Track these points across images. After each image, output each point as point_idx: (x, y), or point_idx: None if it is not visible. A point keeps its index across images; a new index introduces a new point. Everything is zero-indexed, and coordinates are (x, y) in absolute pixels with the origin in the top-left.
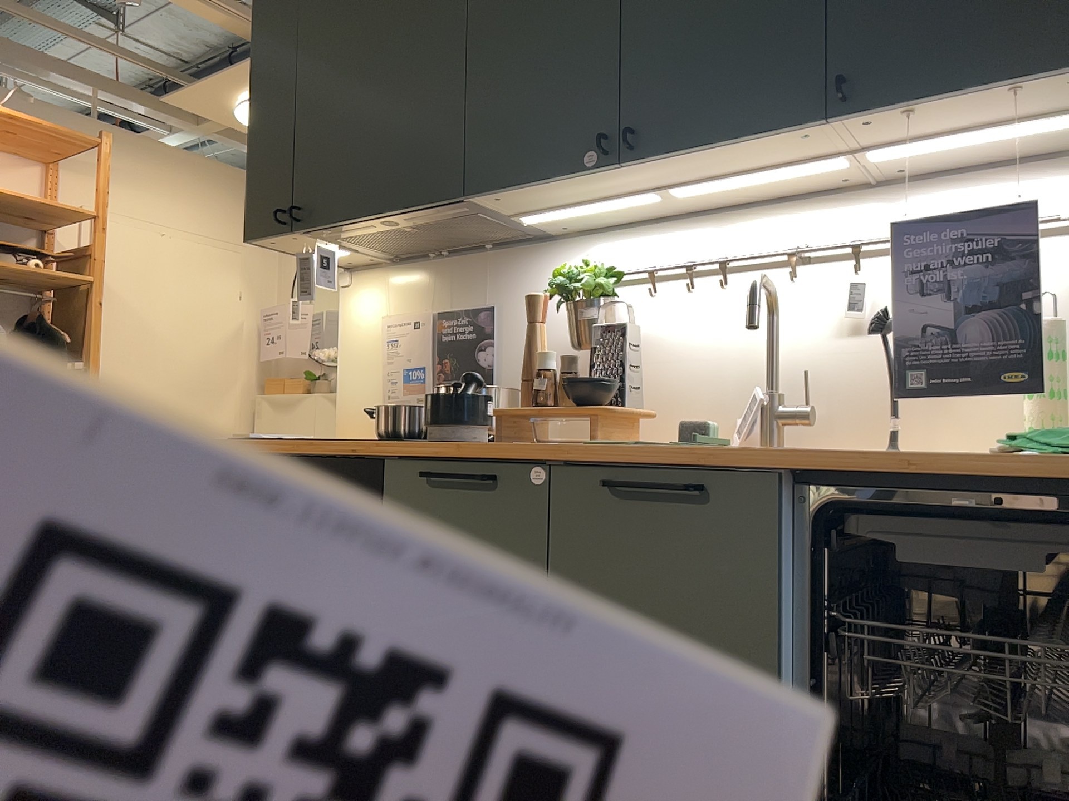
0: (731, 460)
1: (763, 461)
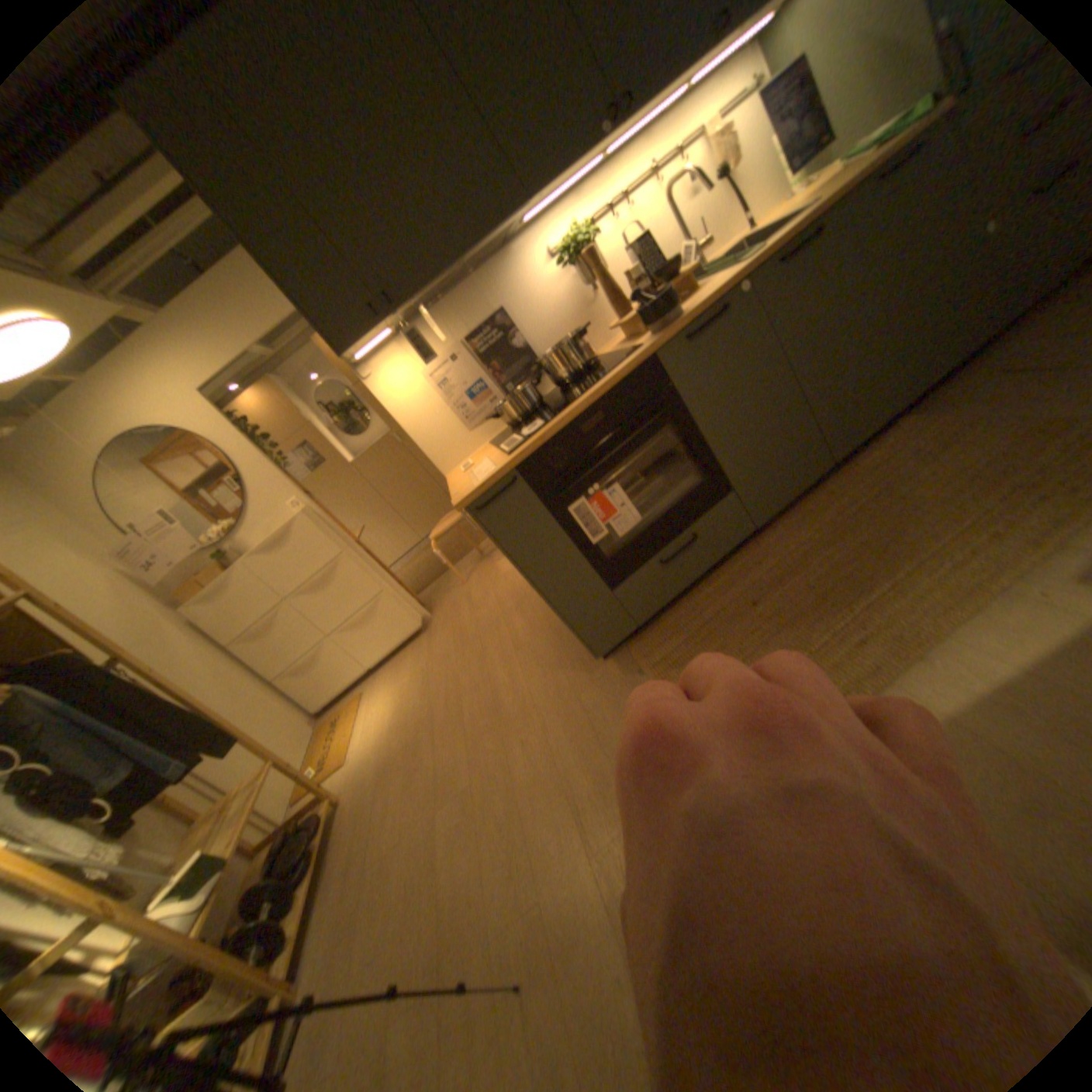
0: (825, 204)
1: (837, 194)
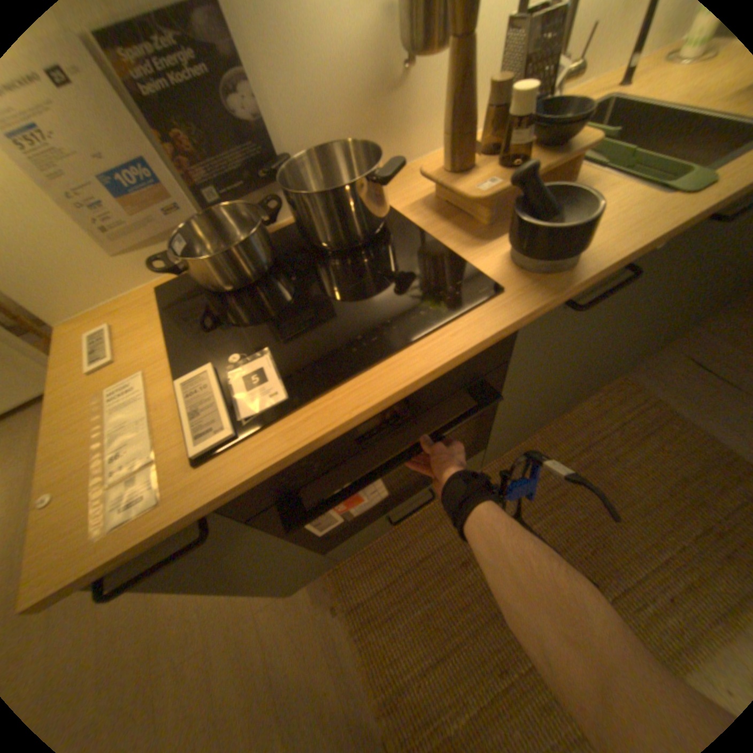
0: None
1: None
